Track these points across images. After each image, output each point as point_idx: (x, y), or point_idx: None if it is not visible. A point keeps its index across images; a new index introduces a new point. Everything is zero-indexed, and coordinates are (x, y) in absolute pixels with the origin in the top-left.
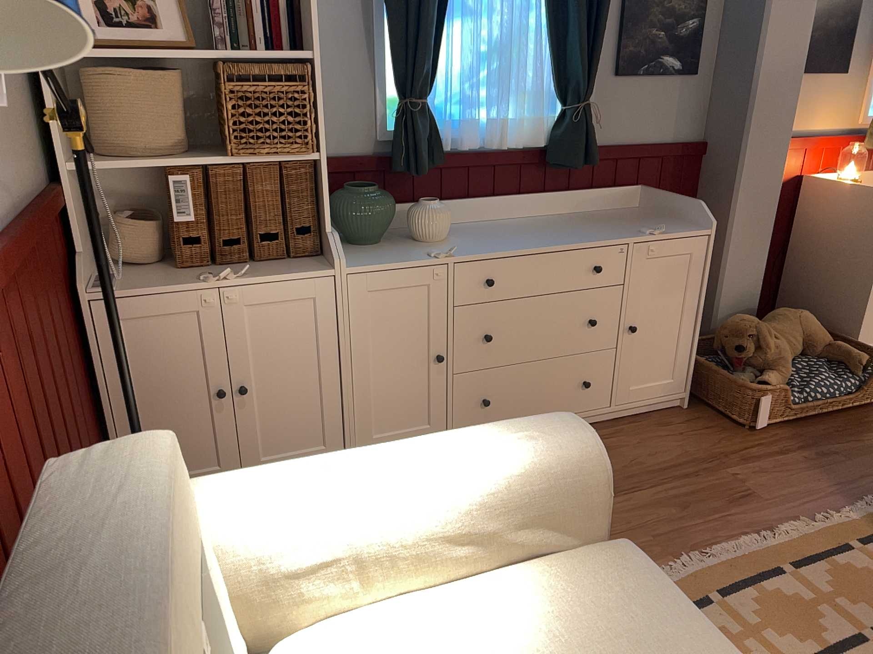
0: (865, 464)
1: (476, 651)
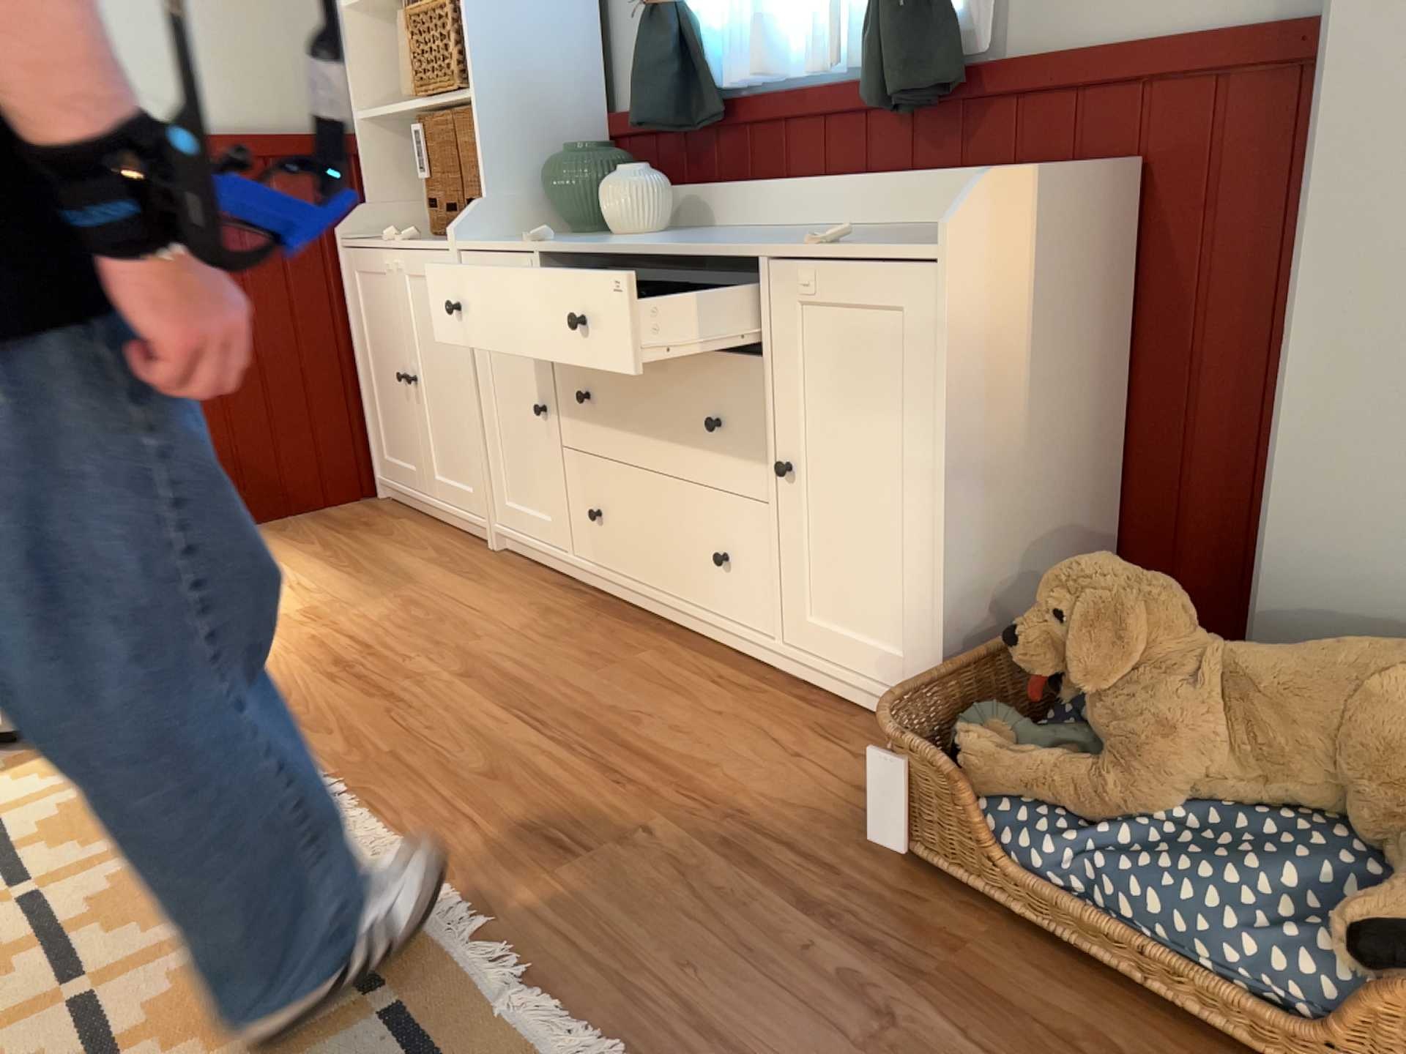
0: None
1: None
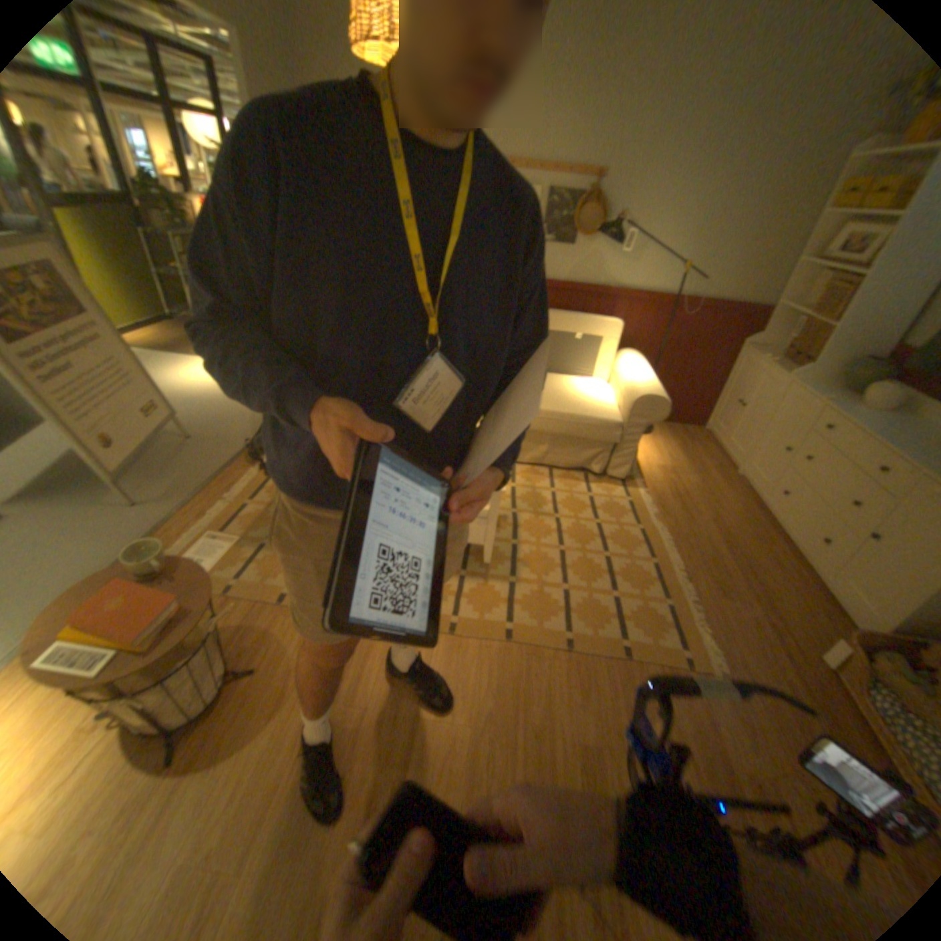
0: (779, 708)
1: (591, 394)
